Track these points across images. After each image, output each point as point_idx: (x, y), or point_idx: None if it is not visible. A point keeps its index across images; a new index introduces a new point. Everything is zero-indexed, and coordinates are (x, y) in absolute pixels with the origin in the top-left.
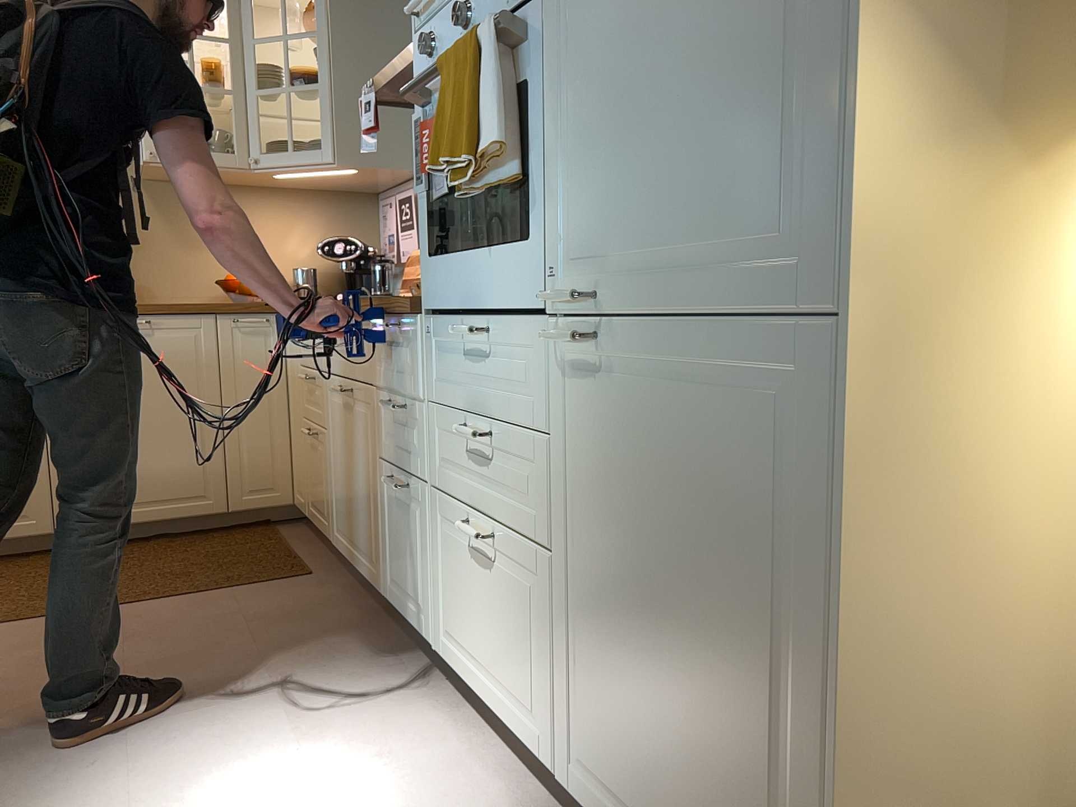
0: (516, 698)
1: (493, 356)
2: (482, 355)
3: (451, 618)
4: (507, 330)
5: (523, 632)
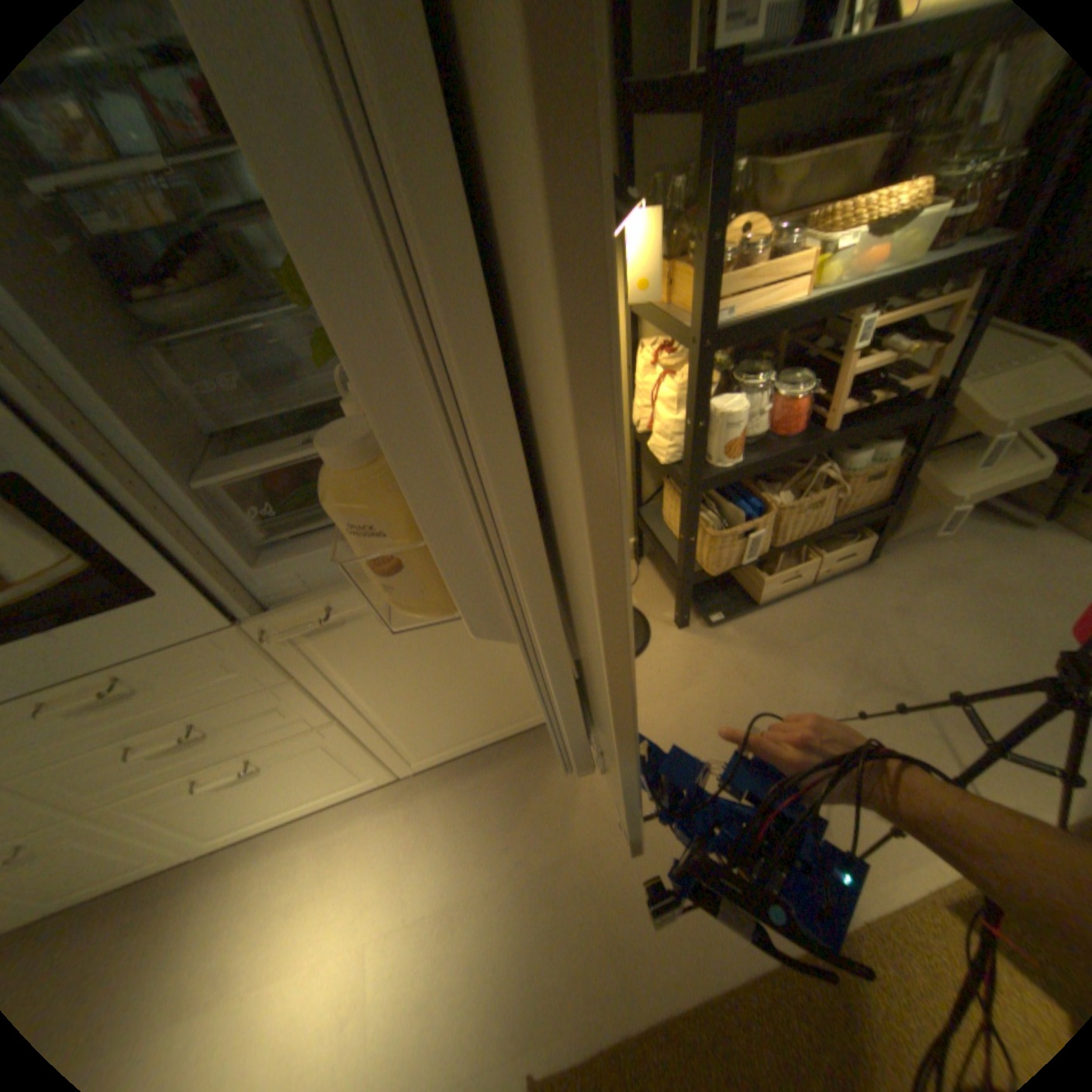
0: (326, 792)
1: (130, 692)
2: (102, 703)
3: (199, 833)
4: (146, 668)
5: (313, 769)
